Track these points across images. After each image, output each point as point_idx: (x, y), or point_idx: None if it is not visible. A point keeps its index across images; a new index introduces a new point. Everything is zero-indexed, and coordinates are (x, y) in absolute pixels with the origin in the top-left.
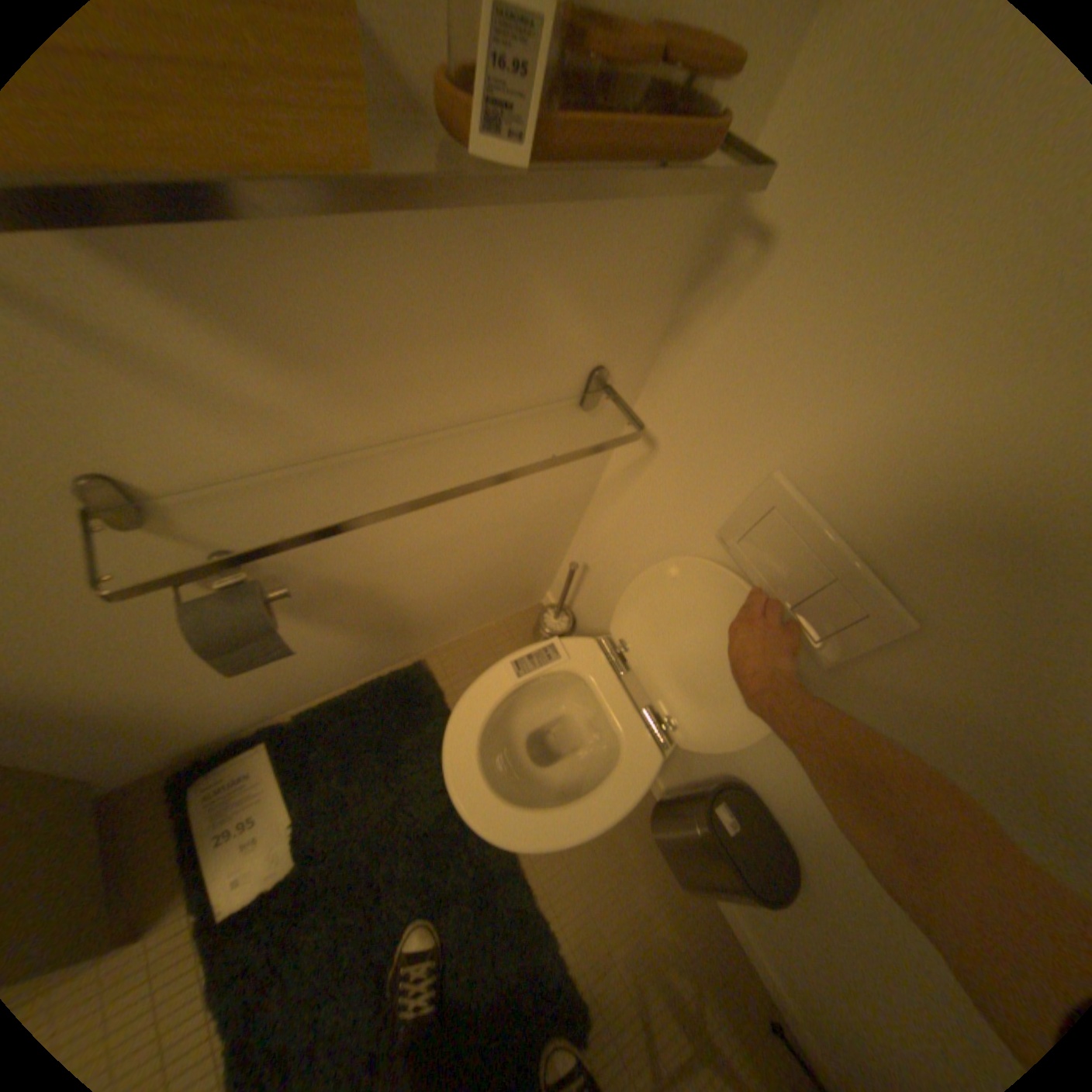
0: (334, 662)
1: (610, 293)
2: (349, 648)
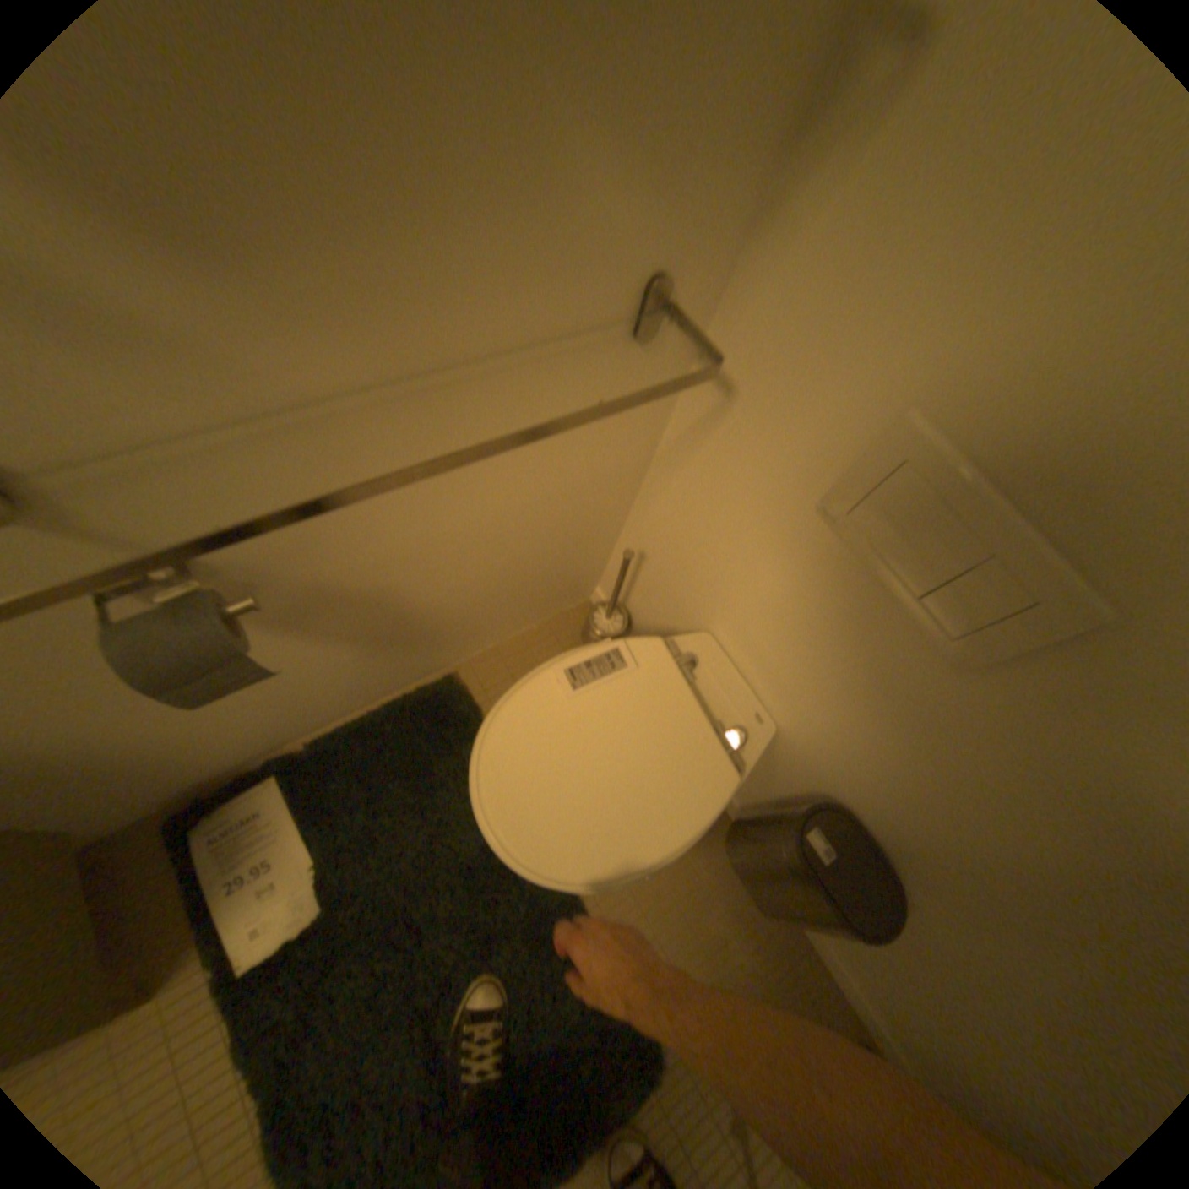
0: (347, 680)
1: (675, 145)
2: (362, 663)
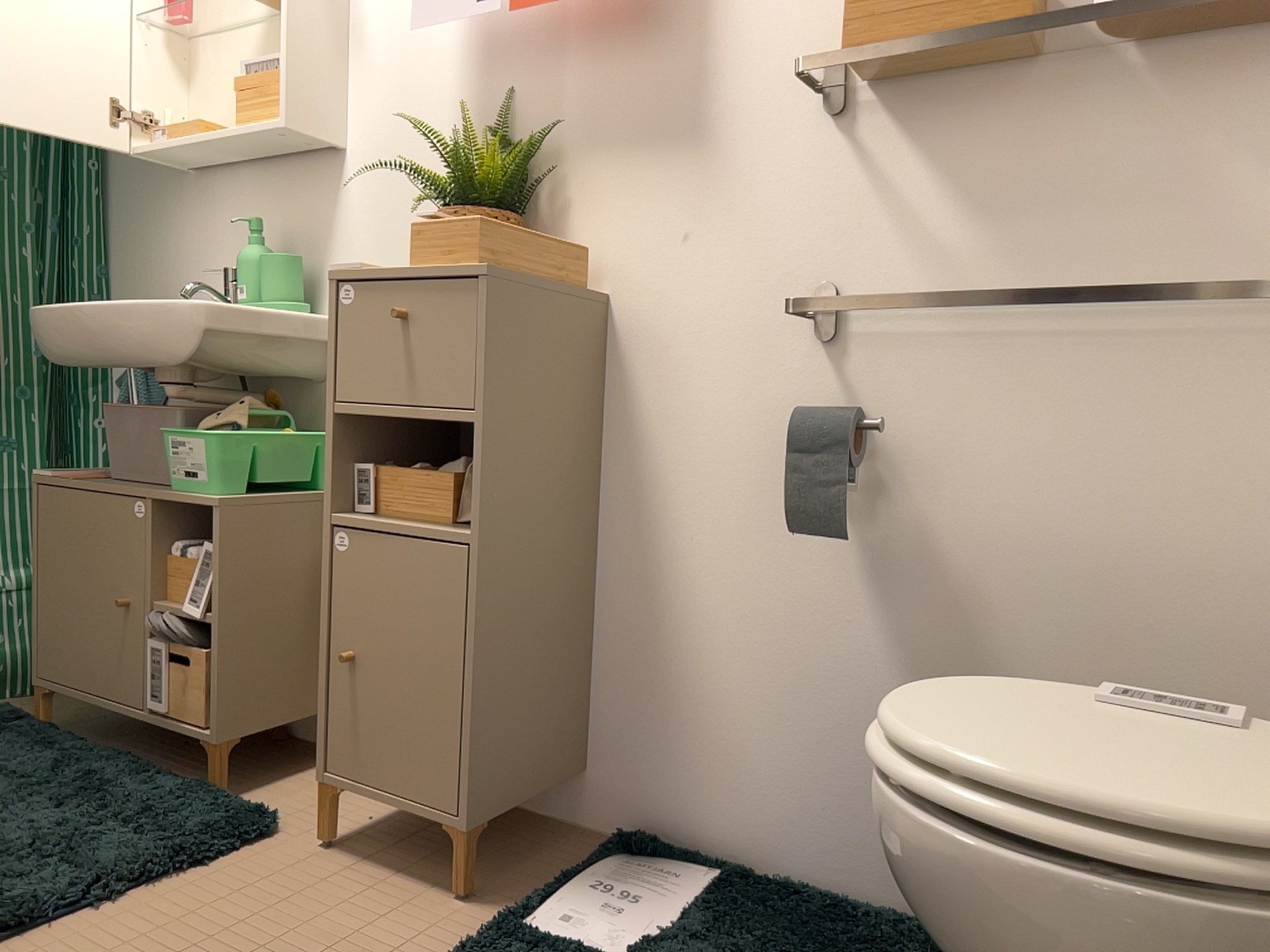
0: None
1: None
2: None
